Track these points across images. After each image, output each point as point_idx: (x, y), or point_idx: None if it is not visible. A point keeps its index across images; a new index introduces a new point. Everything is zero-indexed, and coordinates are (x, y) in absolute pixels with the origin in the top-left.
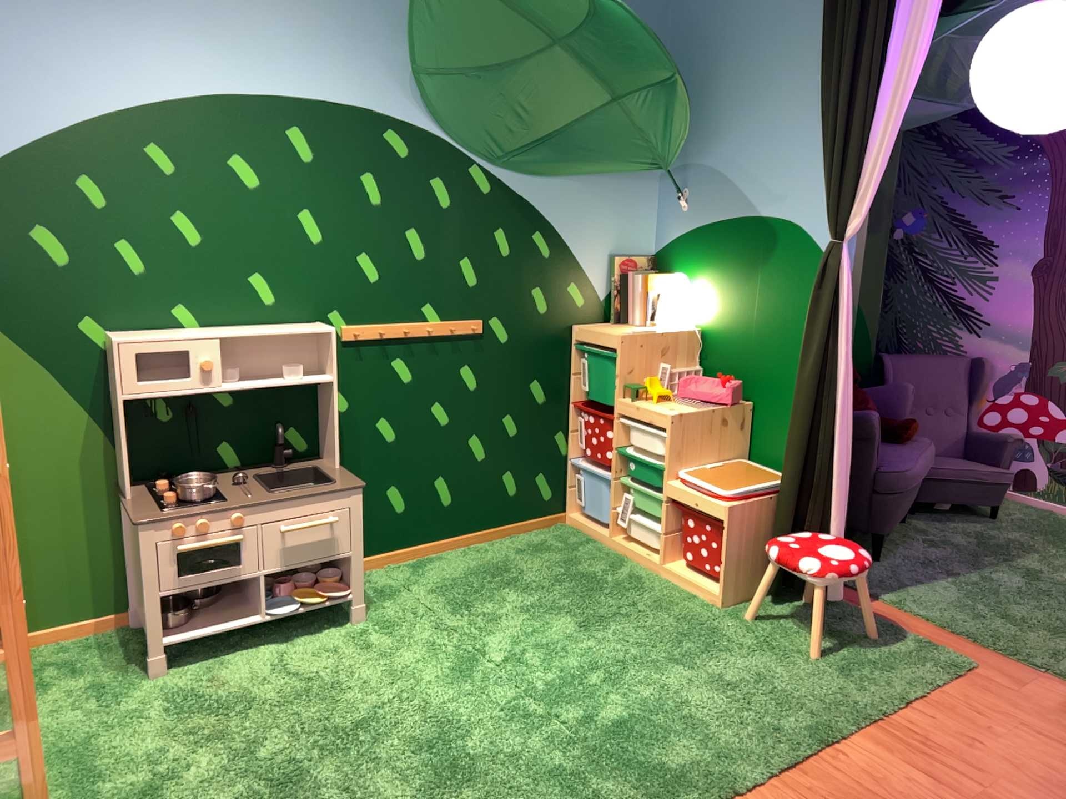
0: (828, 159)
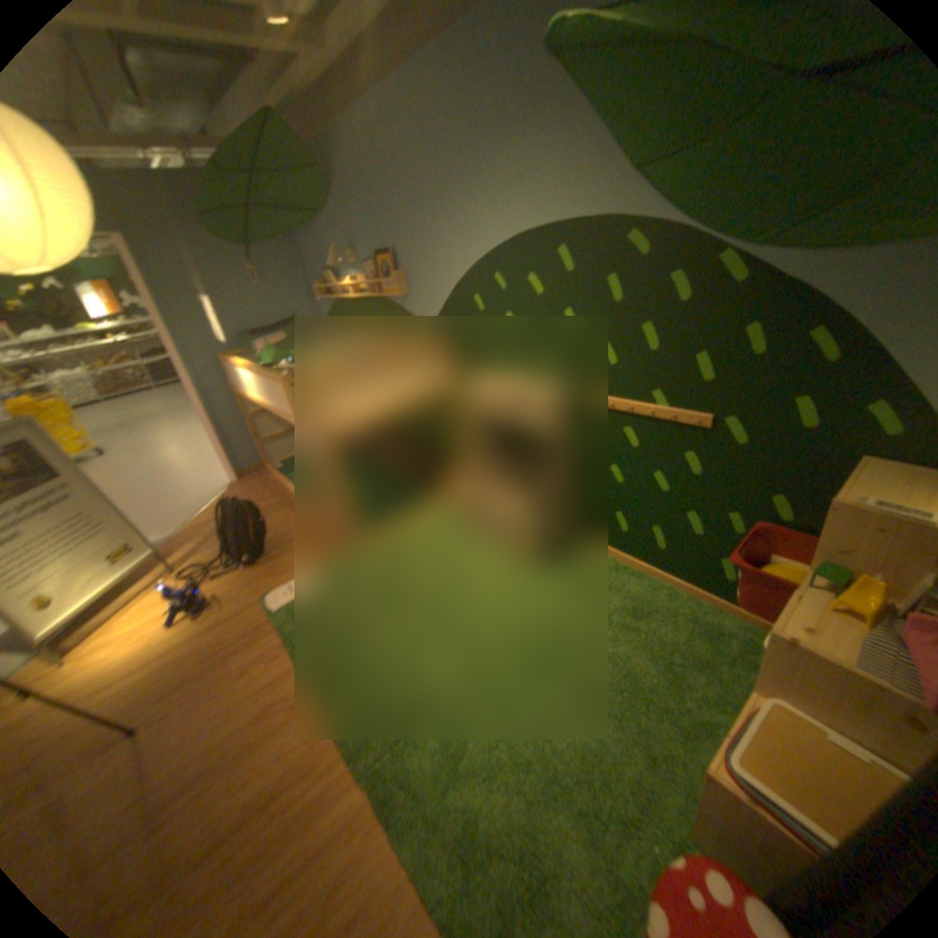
0: None
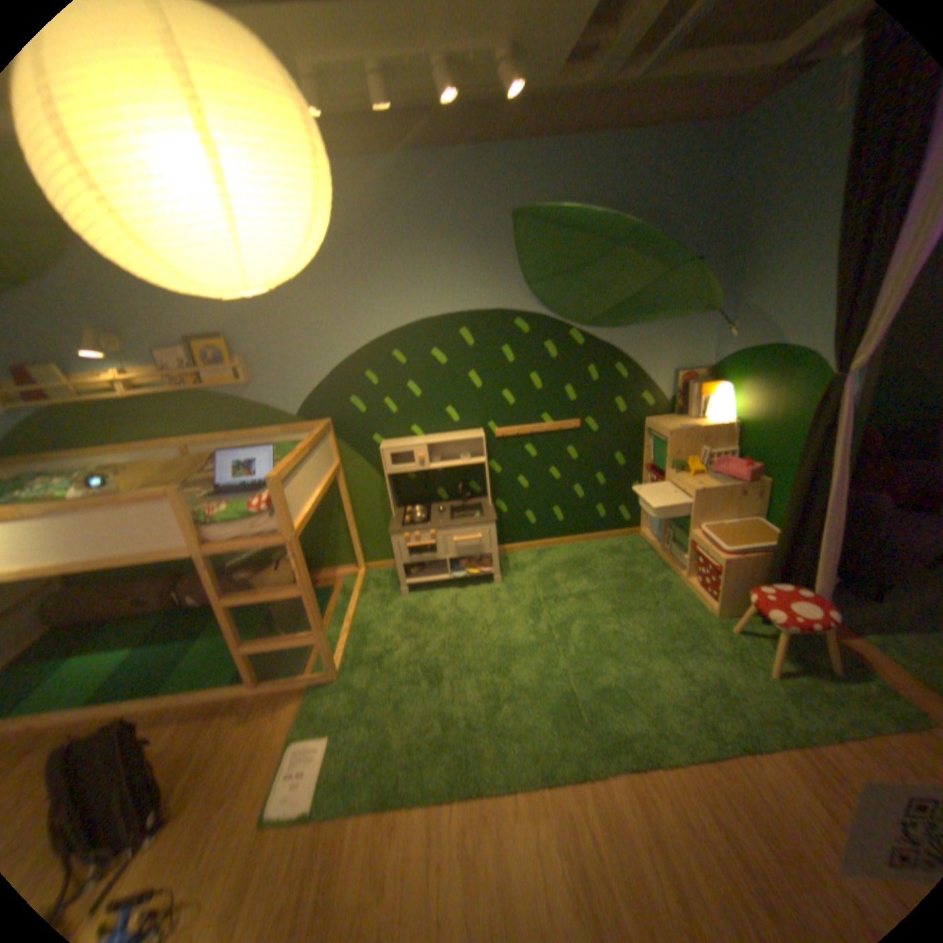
0: (838, 306)
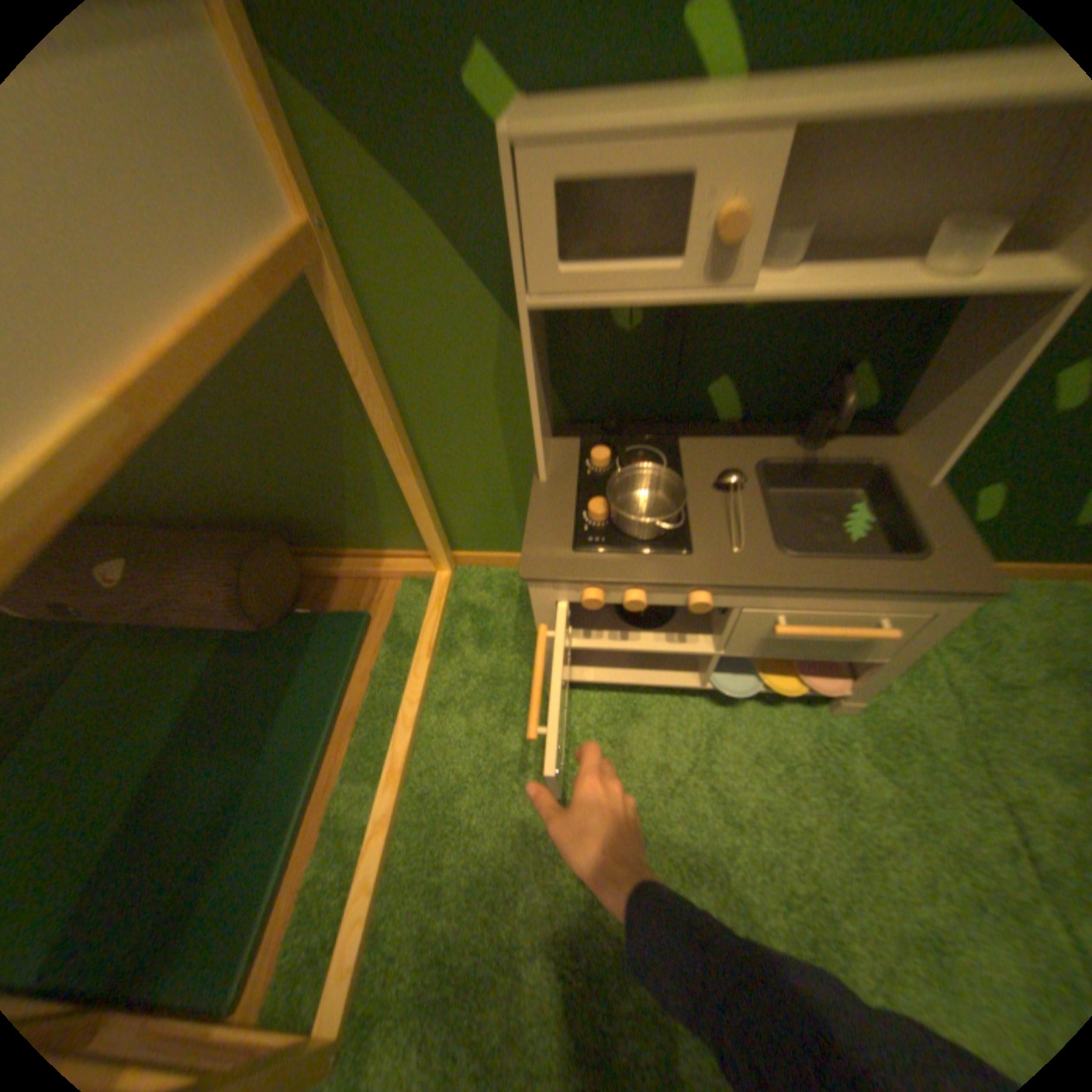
0: None
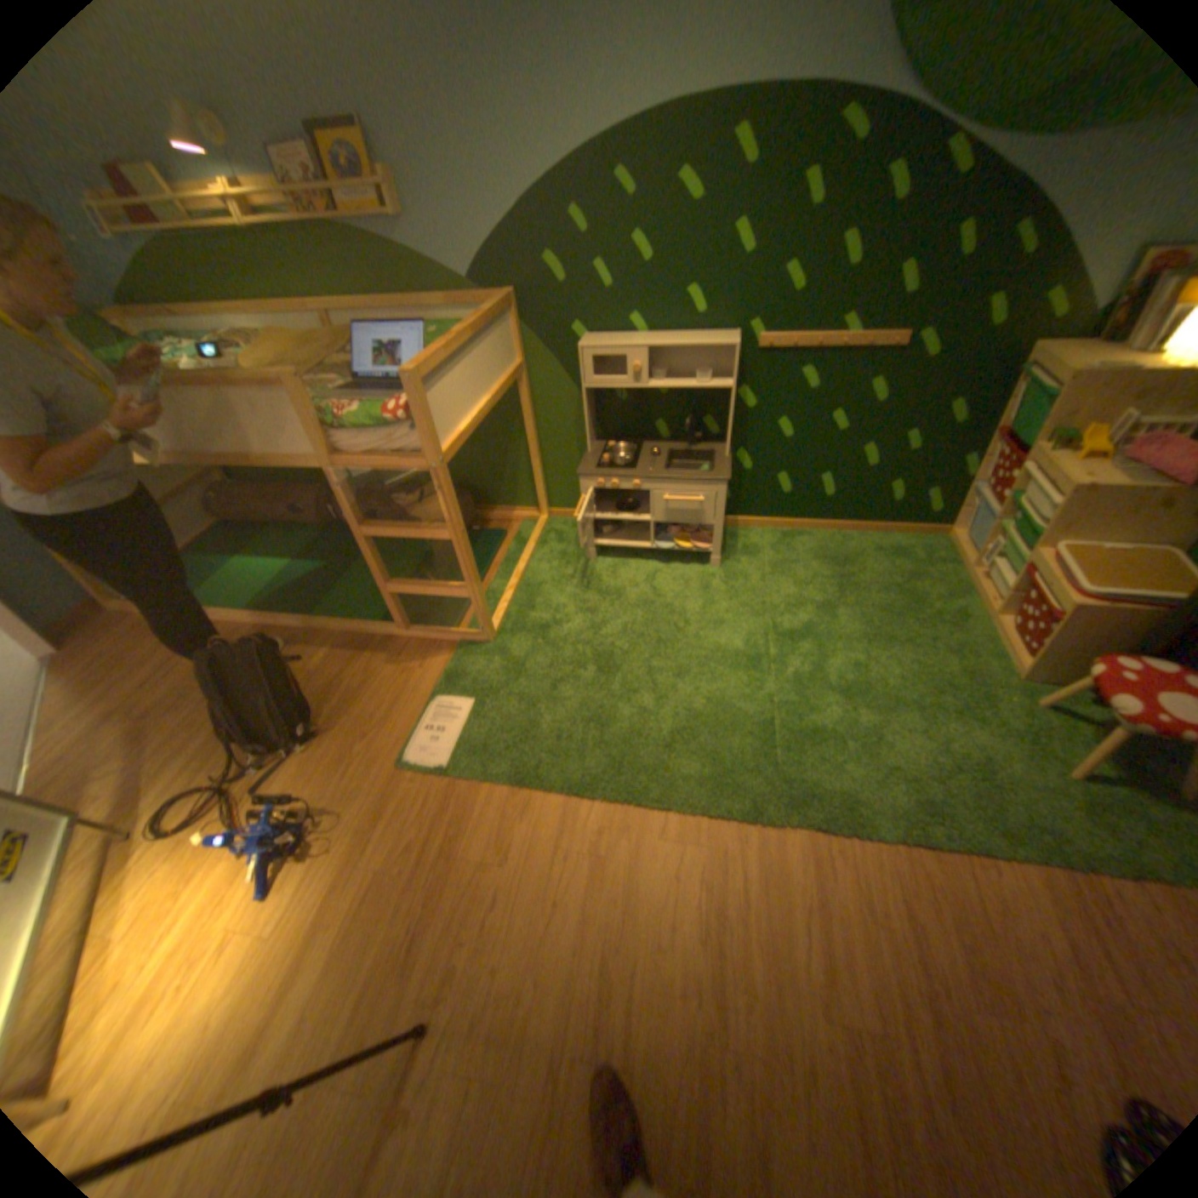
0: None
